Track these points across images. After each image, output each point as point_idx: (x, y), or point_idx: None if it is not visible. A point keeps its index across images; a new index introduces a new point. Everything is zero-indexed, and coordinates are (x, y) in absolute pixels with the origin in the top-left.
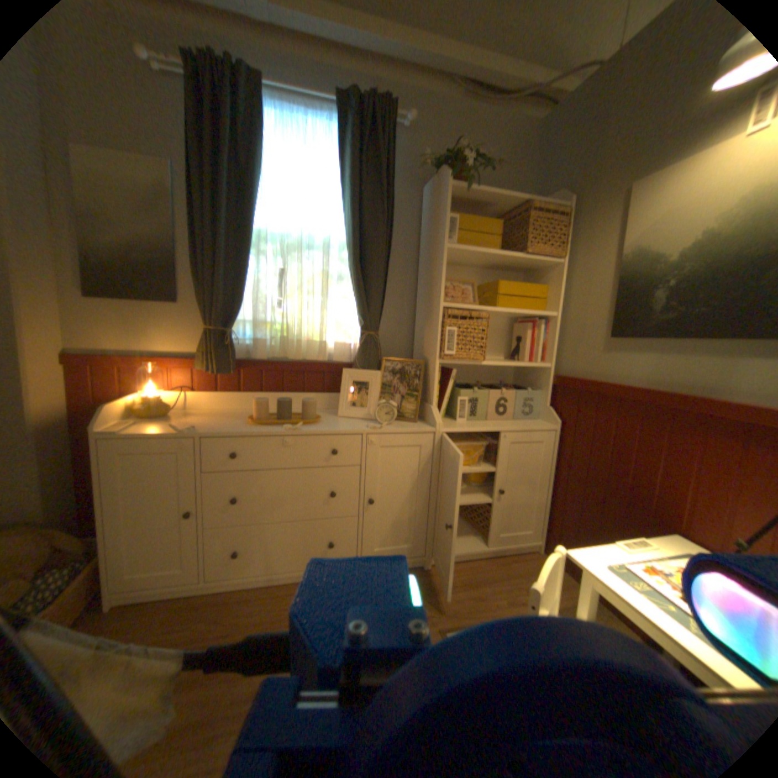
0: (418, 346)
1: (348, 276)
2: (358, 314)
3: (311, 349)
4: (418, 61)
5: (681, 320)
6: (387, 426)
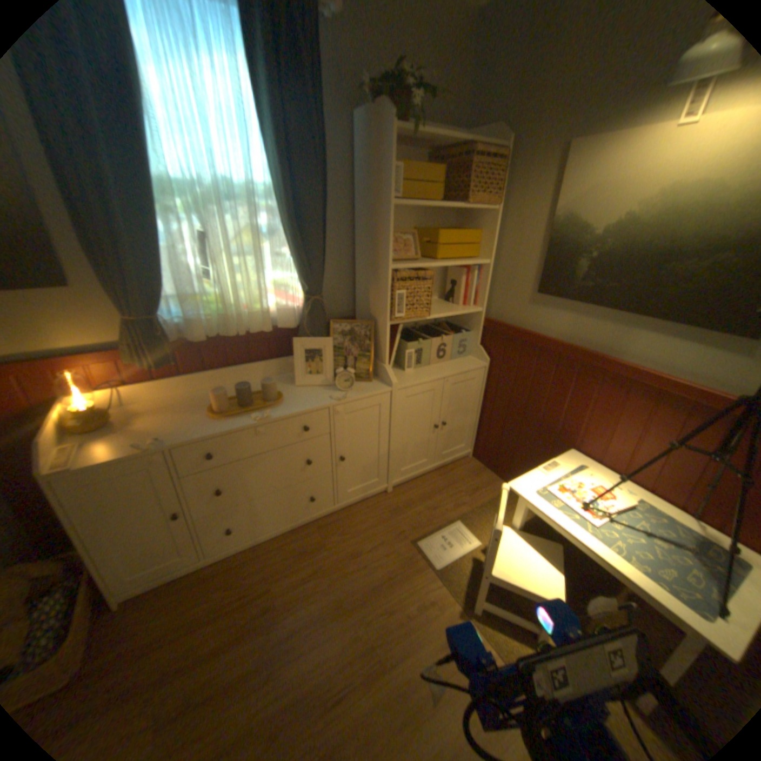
0: (363, 300)
1: (281, 232)
2: (299, 278)
3: (252, 319)
4: None
5: (598, 290)
6: (349, 393)
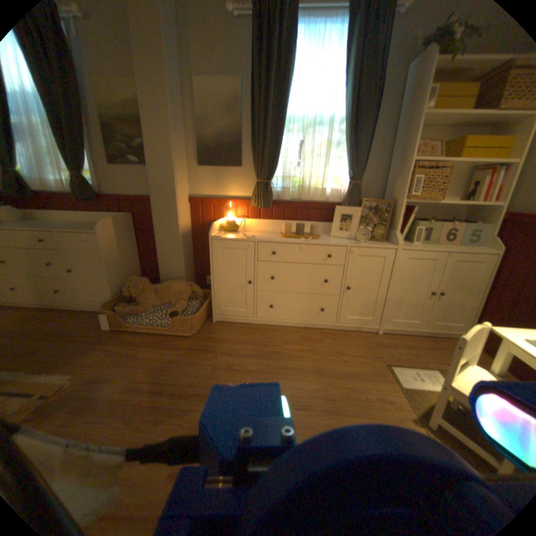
0: (390, 190)
1: (344, 142)
2: (348, 168)
3: (315, 193)
4: None
5: None
6: (363, 242)
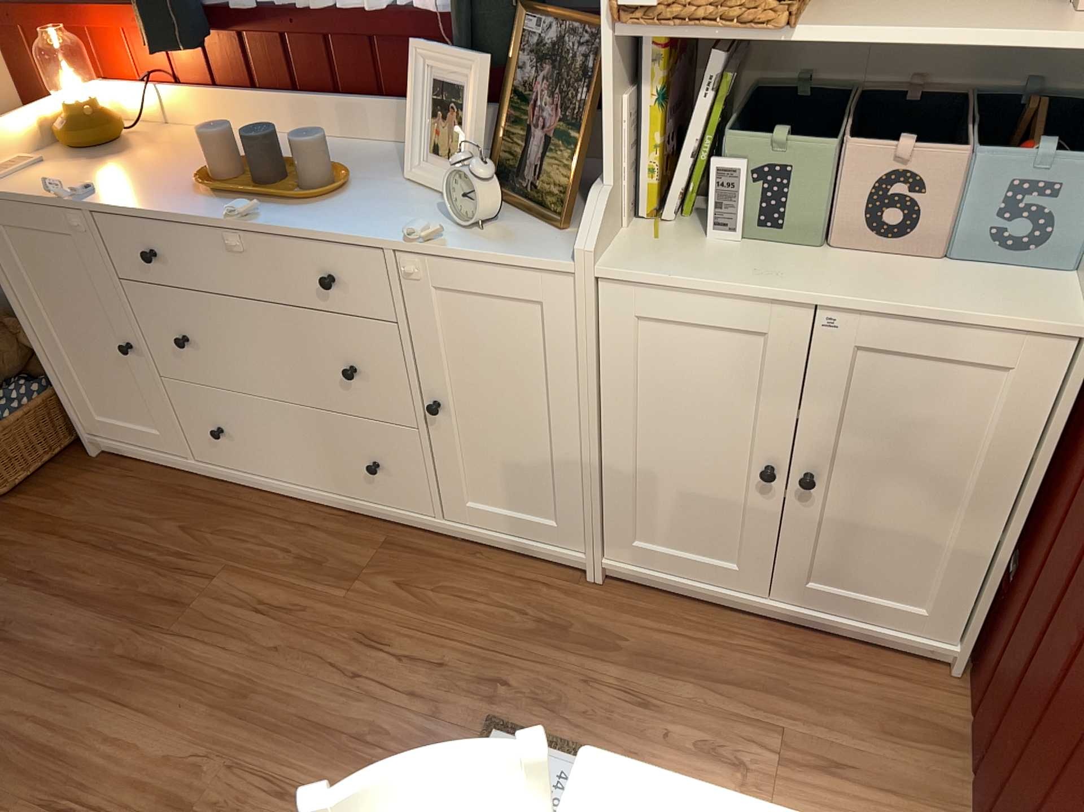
0: None
1: None
2: None
3: None
4: None
5: None
6: (465, 235)
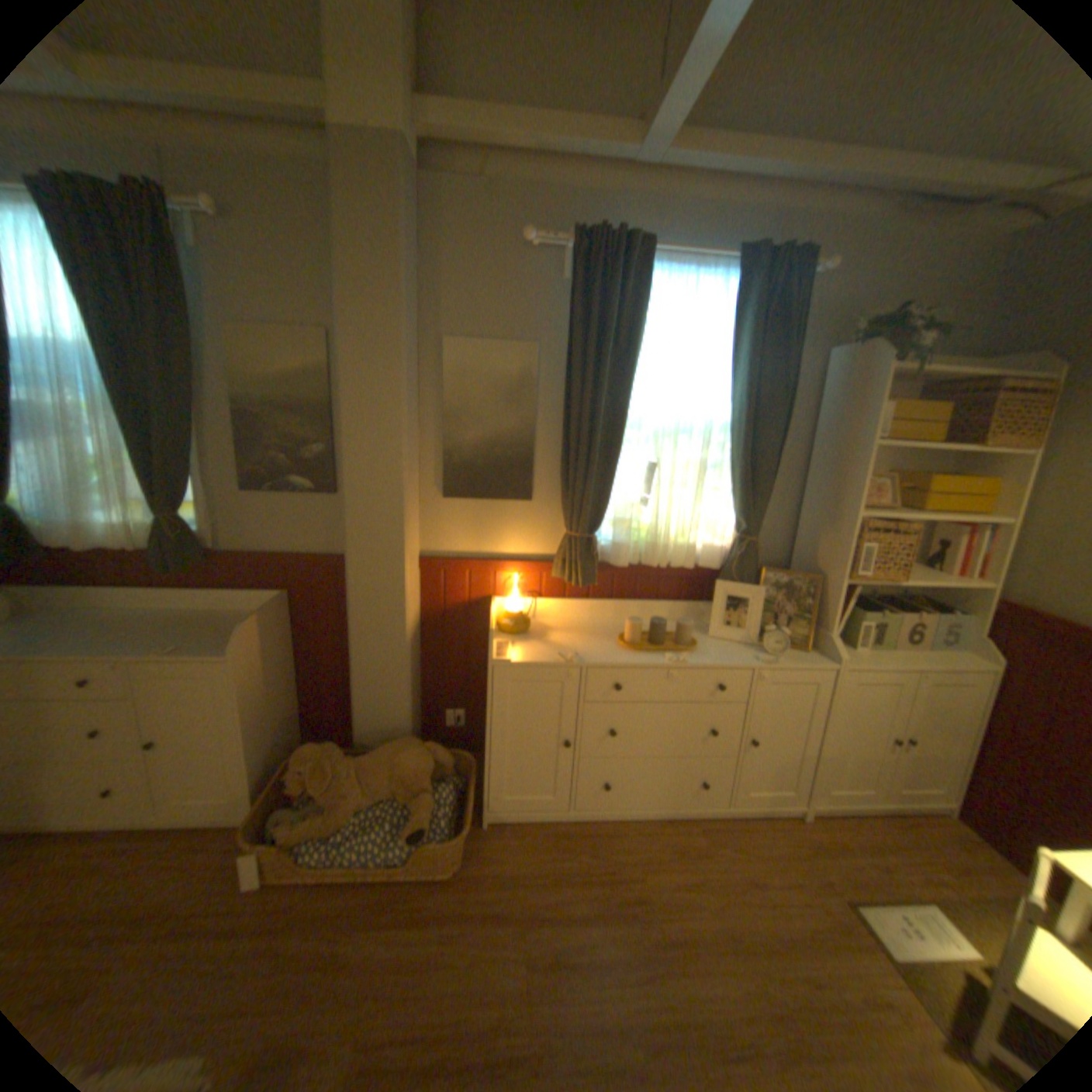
0: (805, 550)
1: (726, 466)
2: (737, 515)
3: (672, 552)
4: (842, 181)
5: None
6: (778, 658)
